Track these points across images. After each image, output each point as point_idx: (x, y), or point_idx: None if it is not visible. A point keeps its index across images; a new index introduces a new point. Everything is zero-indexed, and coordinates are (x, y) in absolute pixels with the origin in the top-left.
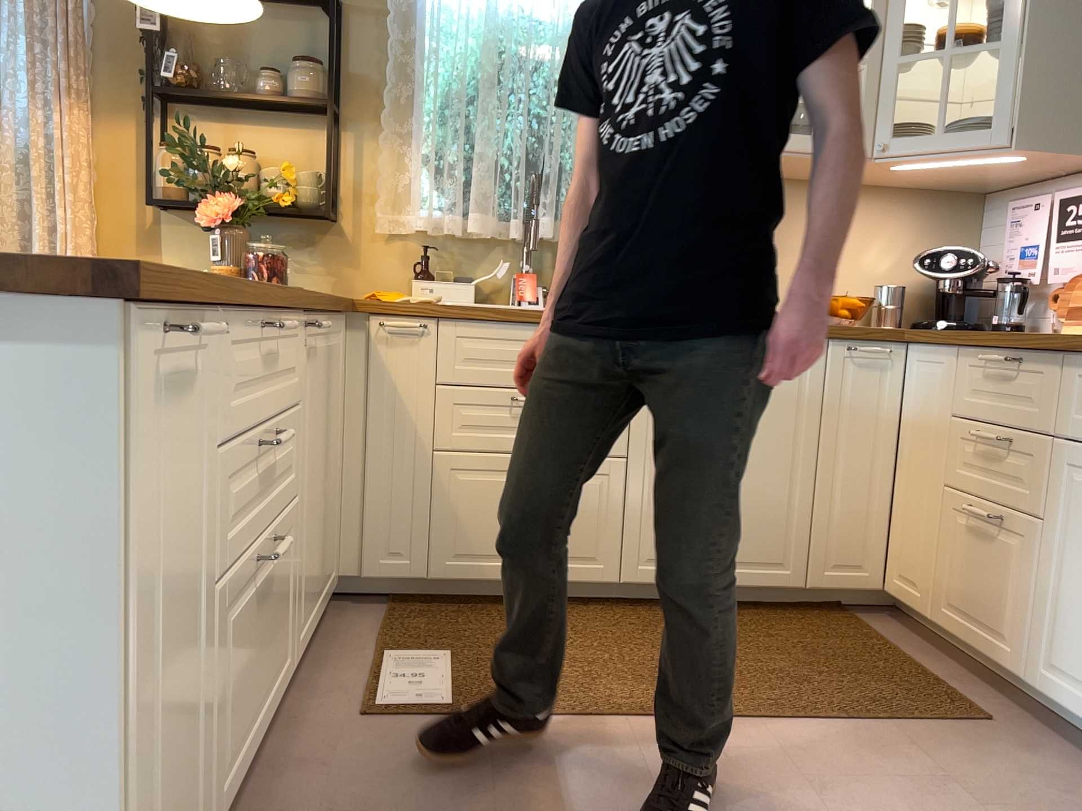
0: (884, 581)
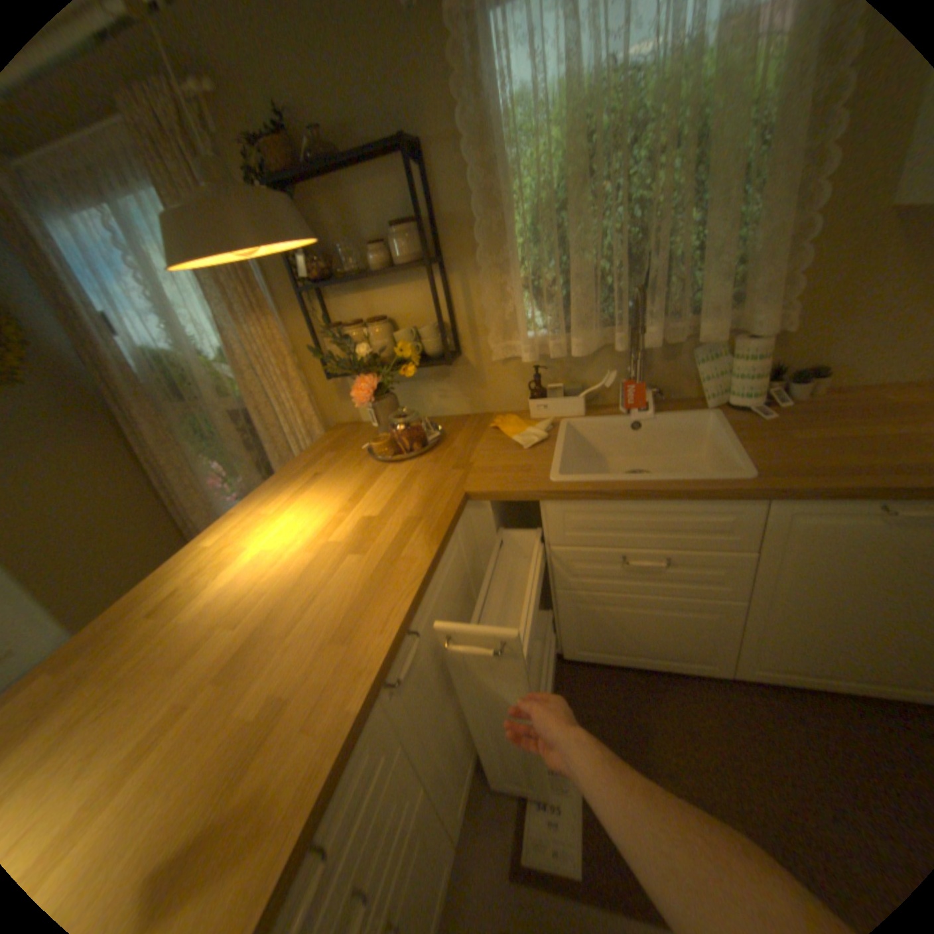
0: None
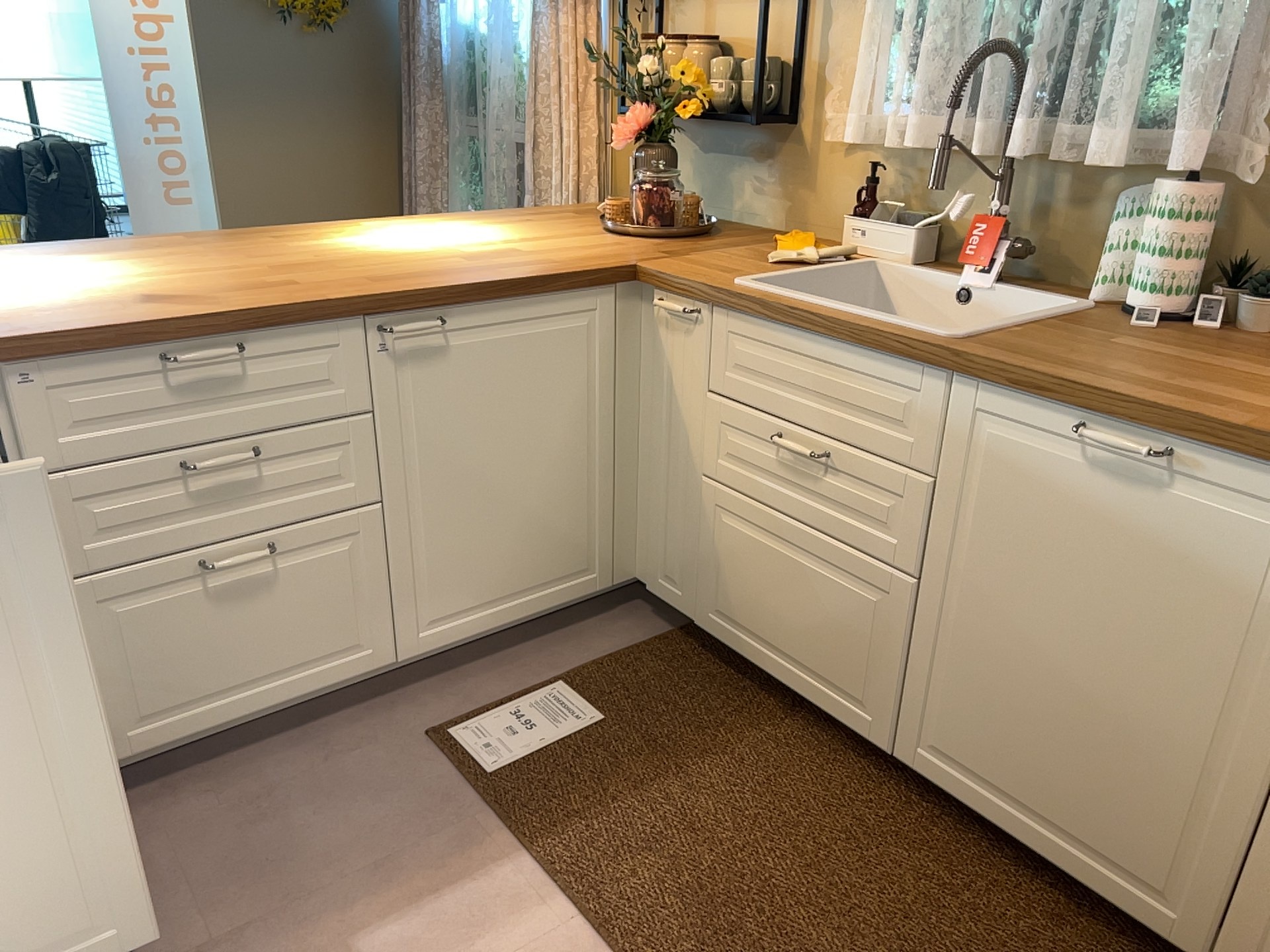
0: None
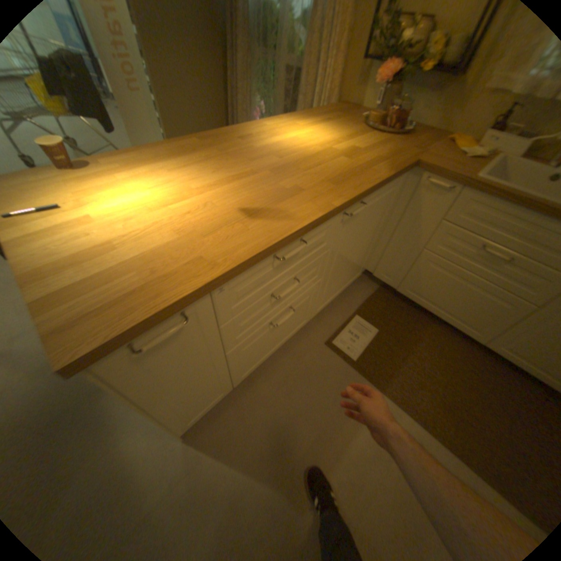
0: None
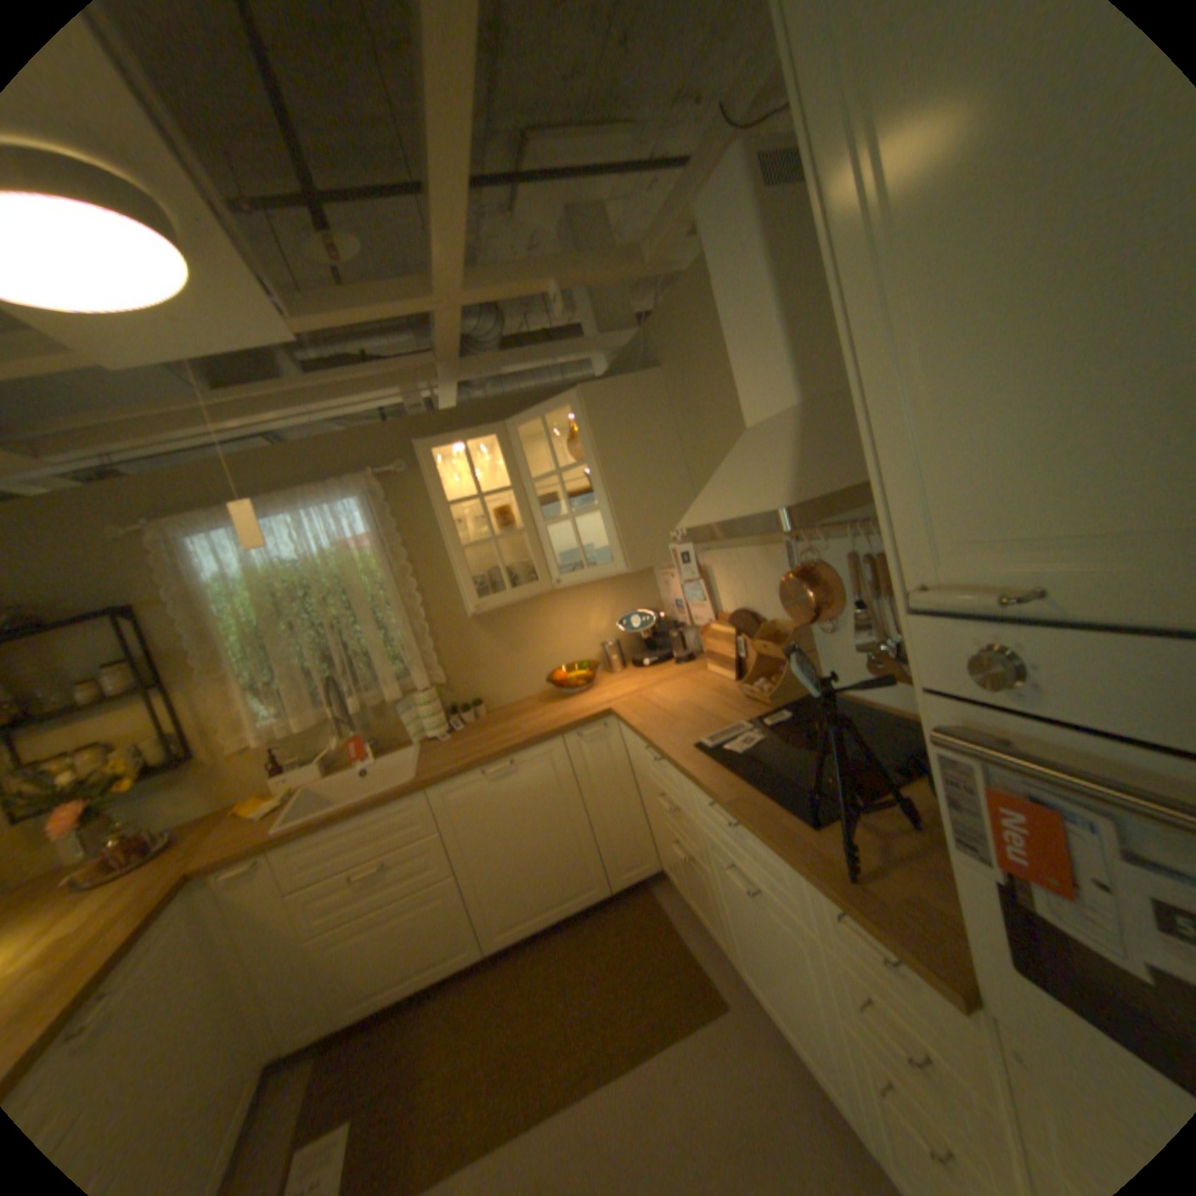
0: (661, 862)
